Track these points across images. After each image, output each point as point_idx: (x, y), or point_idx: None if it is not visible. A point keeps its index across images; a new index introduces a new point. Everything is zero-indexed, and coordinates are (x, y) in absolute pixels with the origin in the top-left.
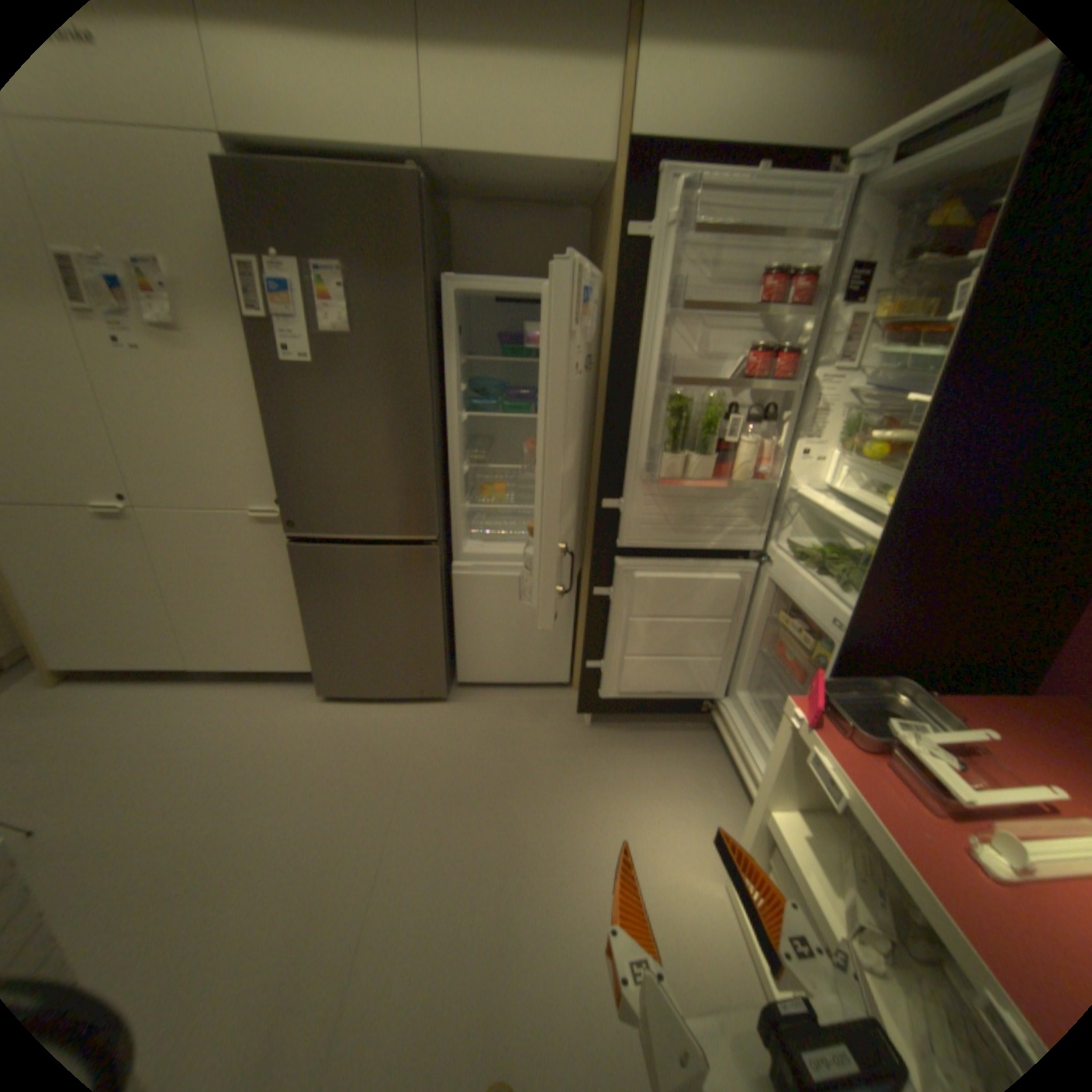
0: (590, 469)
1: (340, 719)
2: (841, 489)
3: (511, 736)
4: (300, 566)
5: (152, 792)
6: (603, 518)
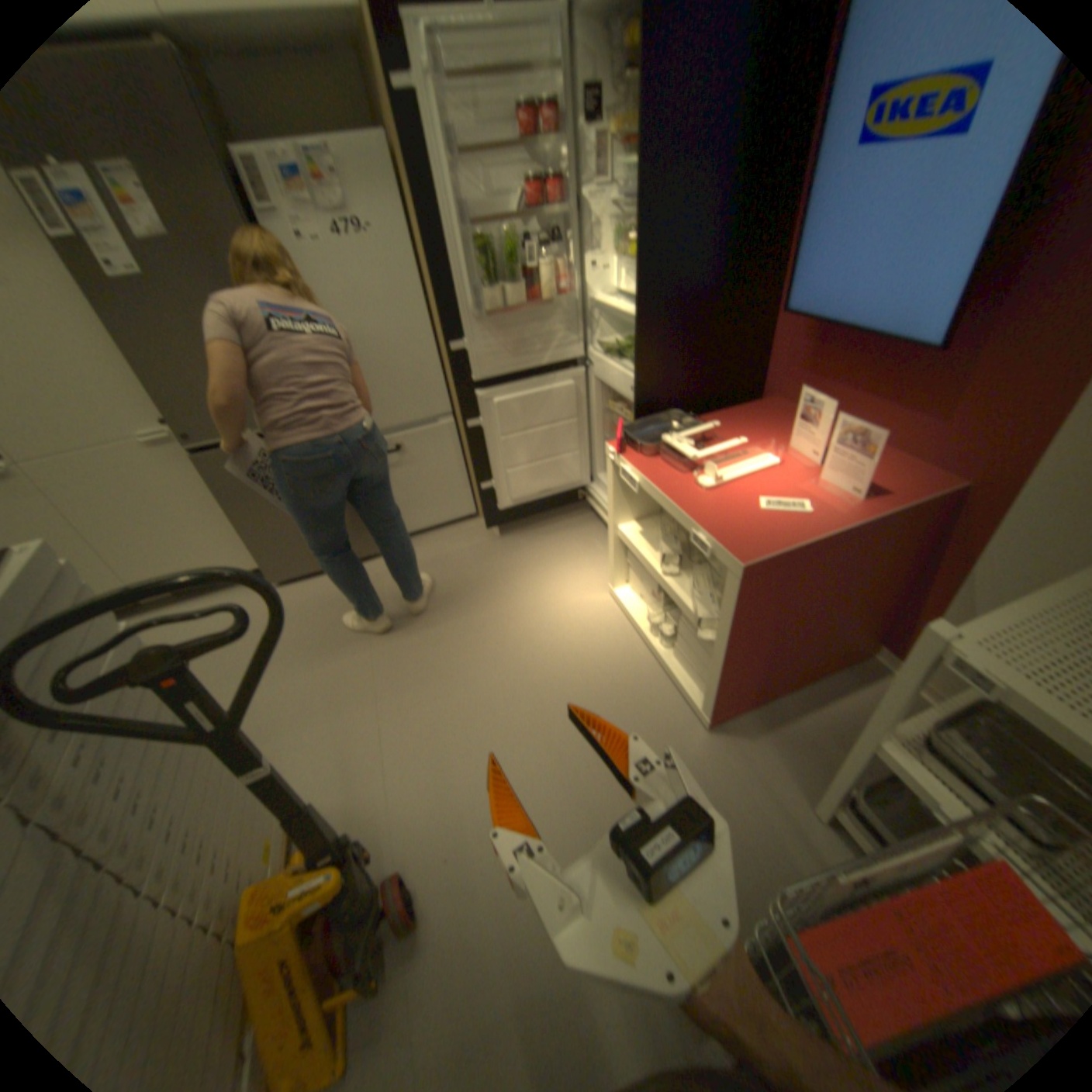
0: (433, 321)
1: (297, 592)
2: (624, 288)
3: (441, 561)
4: (206, 473)
5: None
6: (455, 359)
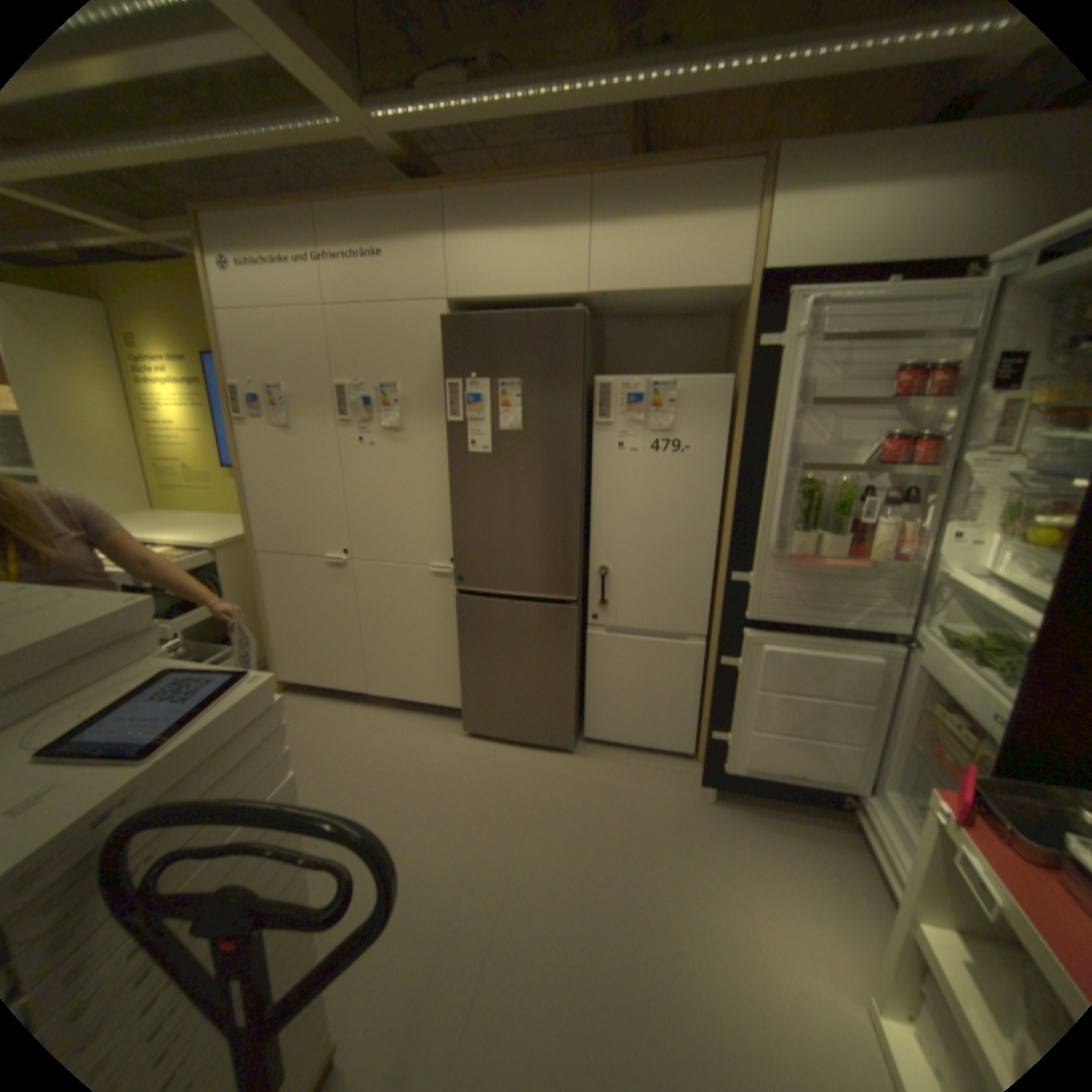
0: (722, 544)
1: (479, 755)
2: (1006, 575)
3: (633, 800)
4: (462, 614)
5: (336, 789)
6: (733, 591)
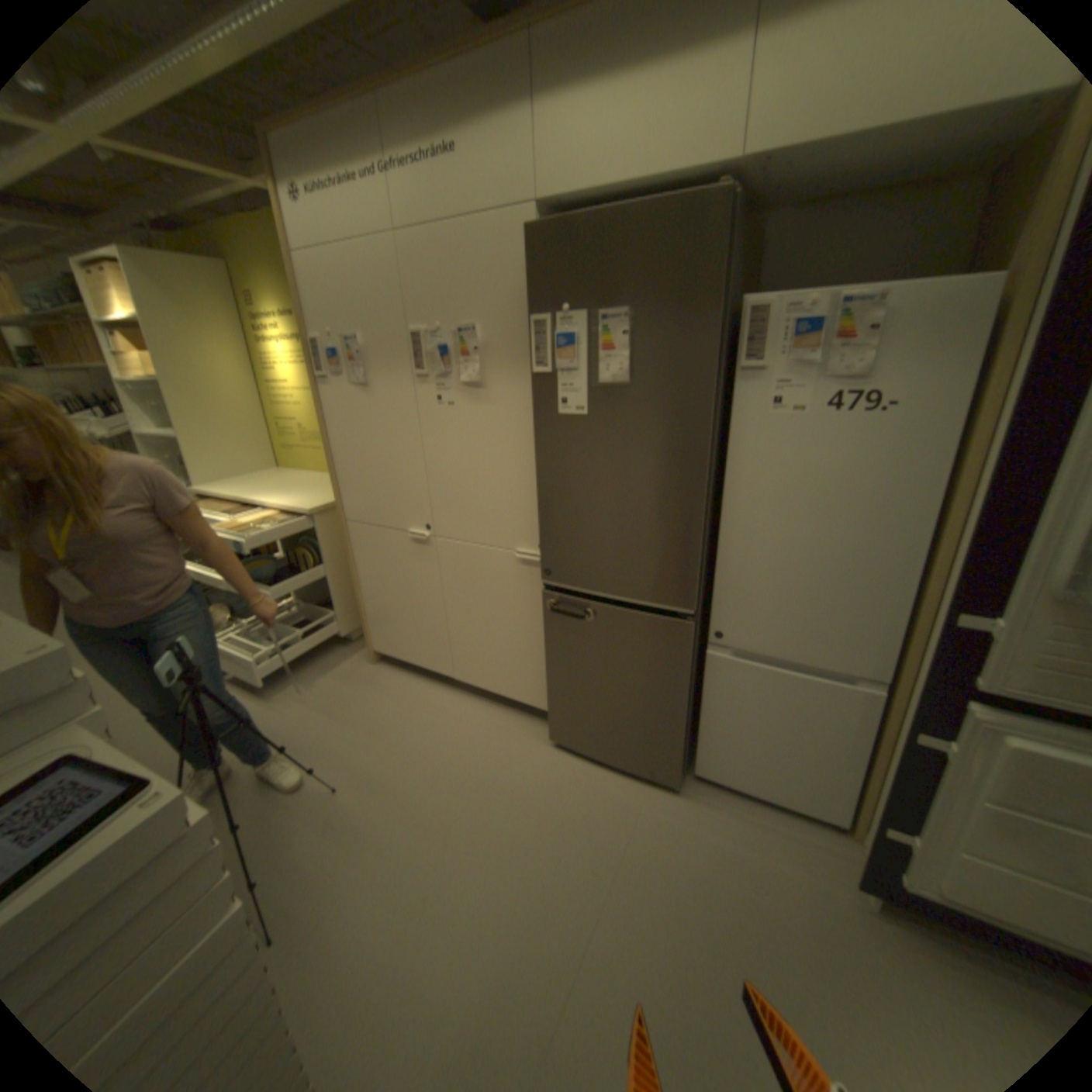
0: (936, 554)
1: (565, 773)
2: None
3: (755, 879)
4: (550, 613)
5: (409, 788)
6: (958, 641)
